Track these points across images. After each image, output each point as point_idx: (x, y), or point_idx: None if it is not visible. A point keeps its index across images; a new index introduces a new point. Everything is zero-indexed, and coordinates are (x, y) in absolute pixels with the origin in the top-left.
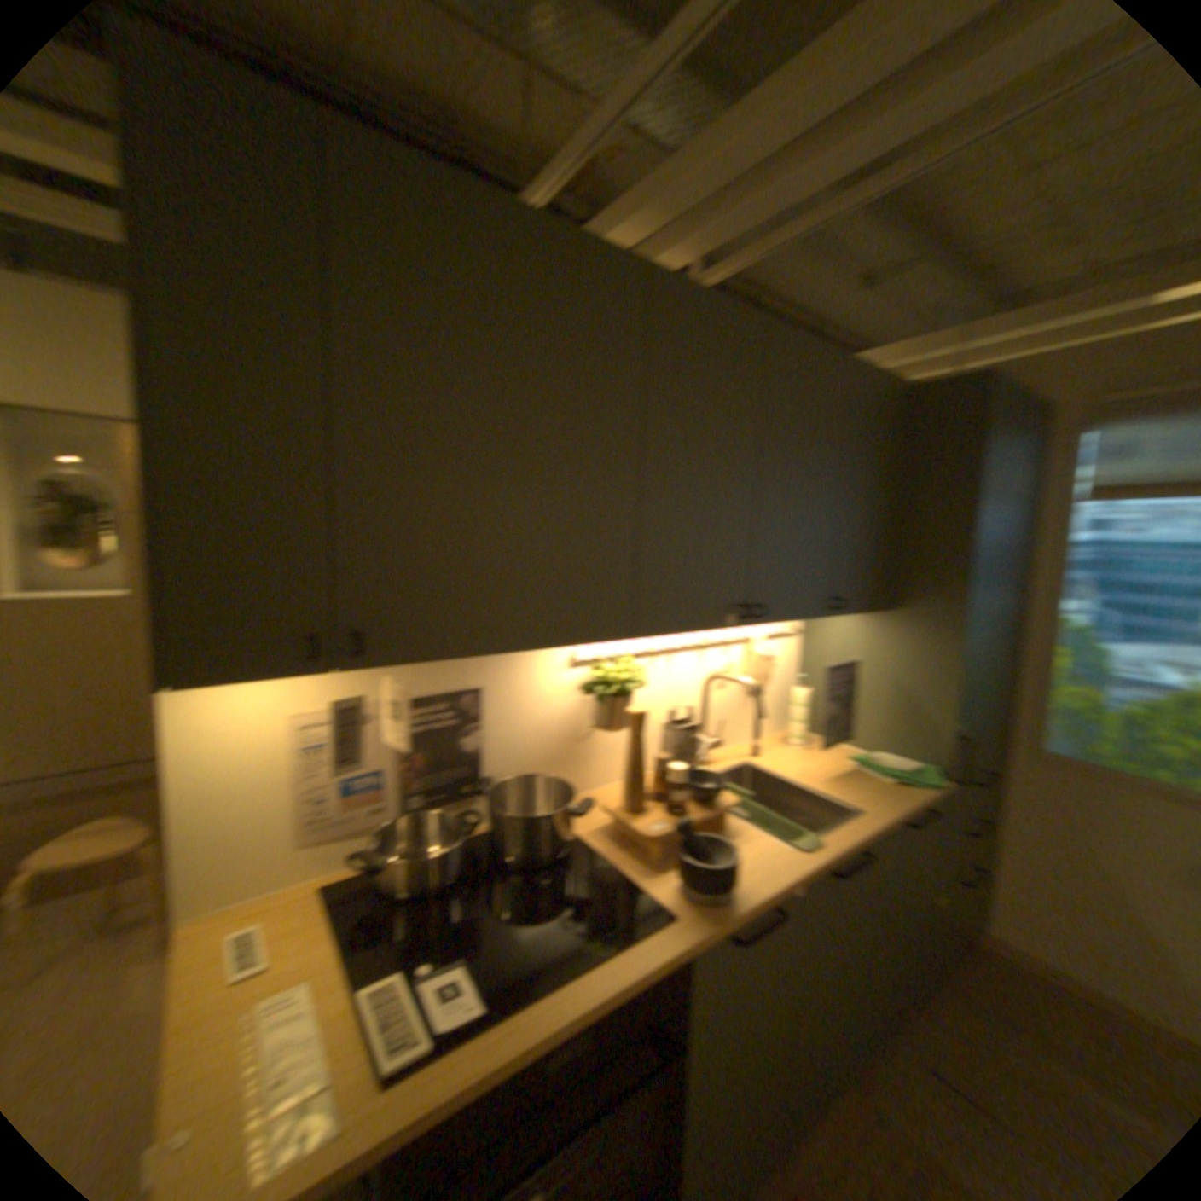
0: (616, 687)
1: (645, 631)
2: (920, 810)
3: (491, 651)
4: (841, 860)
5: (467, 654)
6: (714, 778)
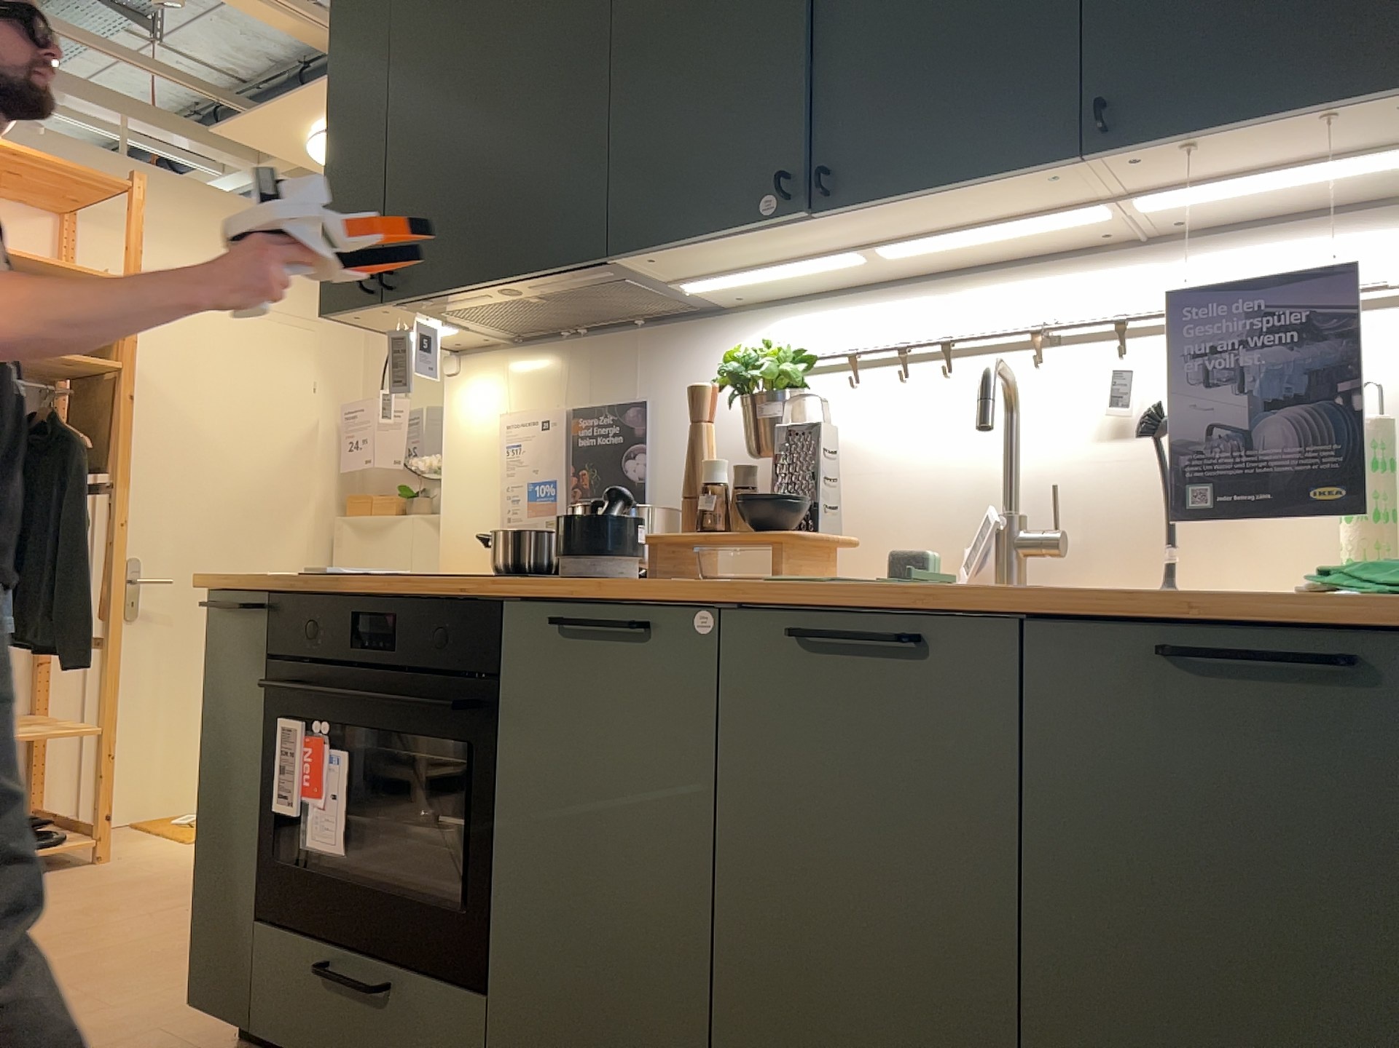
0: (727, 374)
1: (656, 256)
2: (1209, 610)
3: (481, 288)
4: (799, 598)
5: (466, 292)
6: (795, 501)
